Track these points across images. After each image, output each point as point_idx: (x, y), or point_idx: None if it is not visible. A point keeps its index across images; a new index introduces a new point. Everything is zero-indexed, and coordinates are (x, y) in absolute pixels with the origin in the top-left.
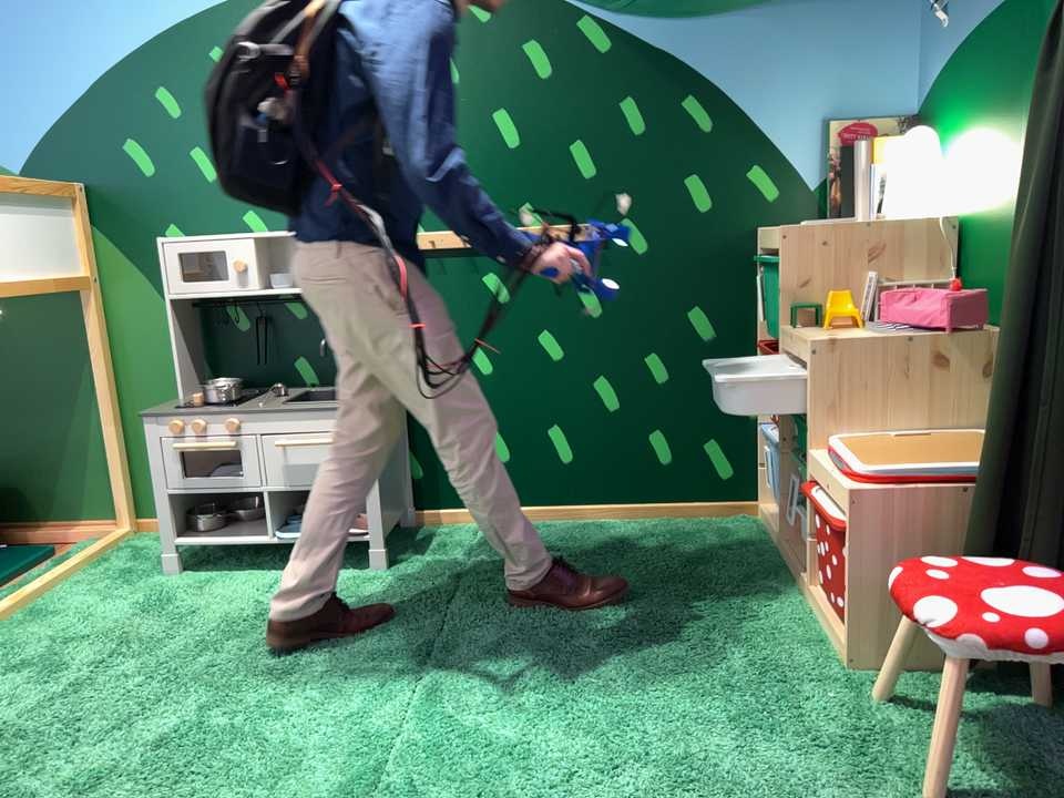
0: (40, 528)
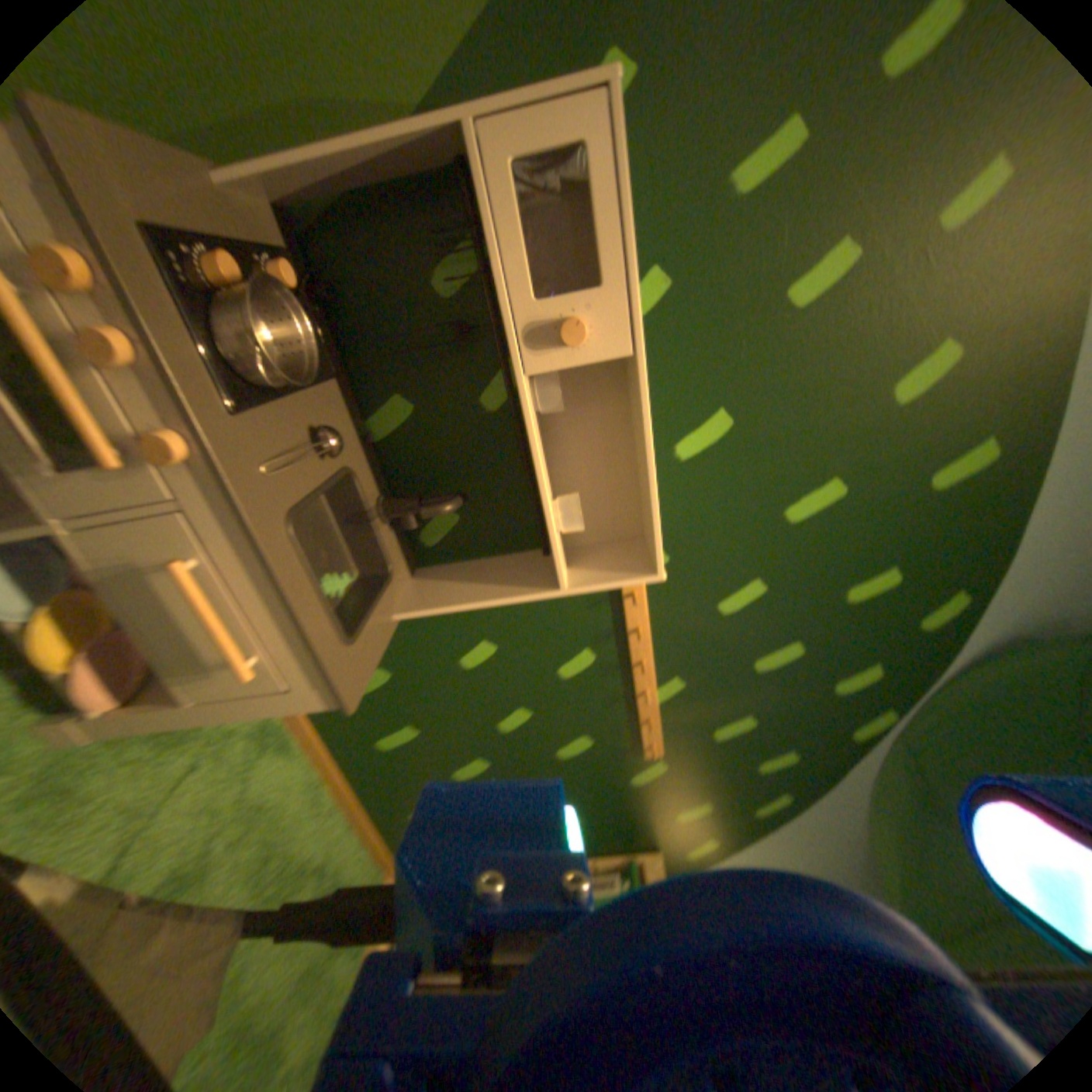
0: None
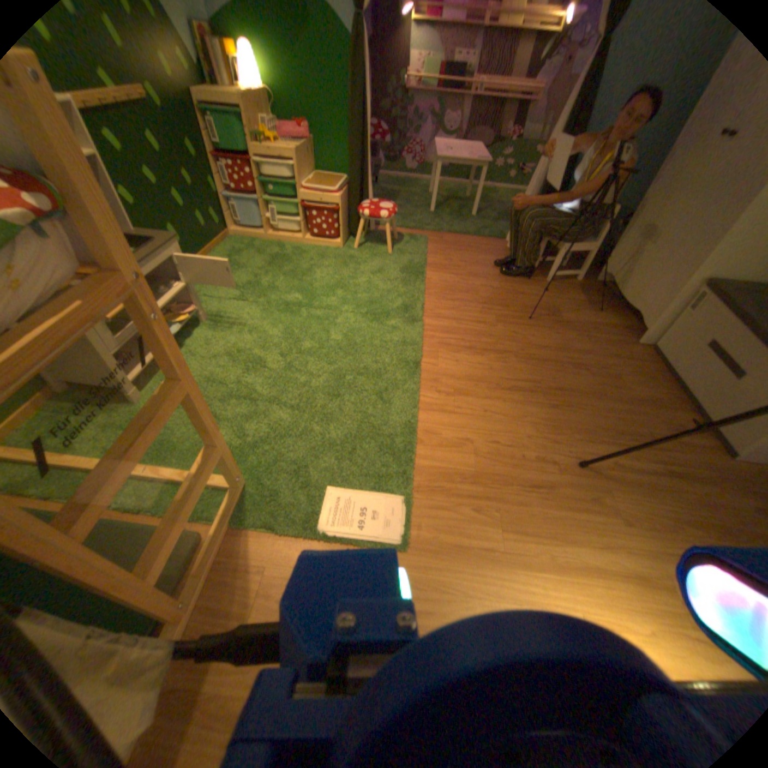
0: None
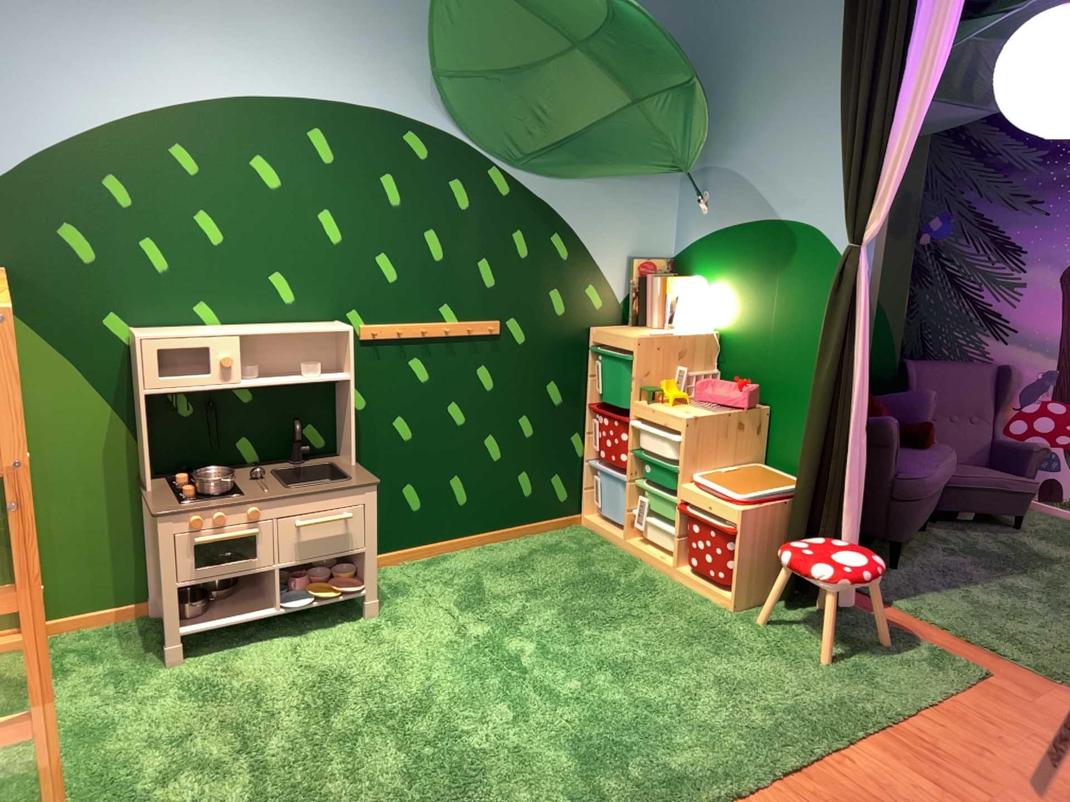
0: None
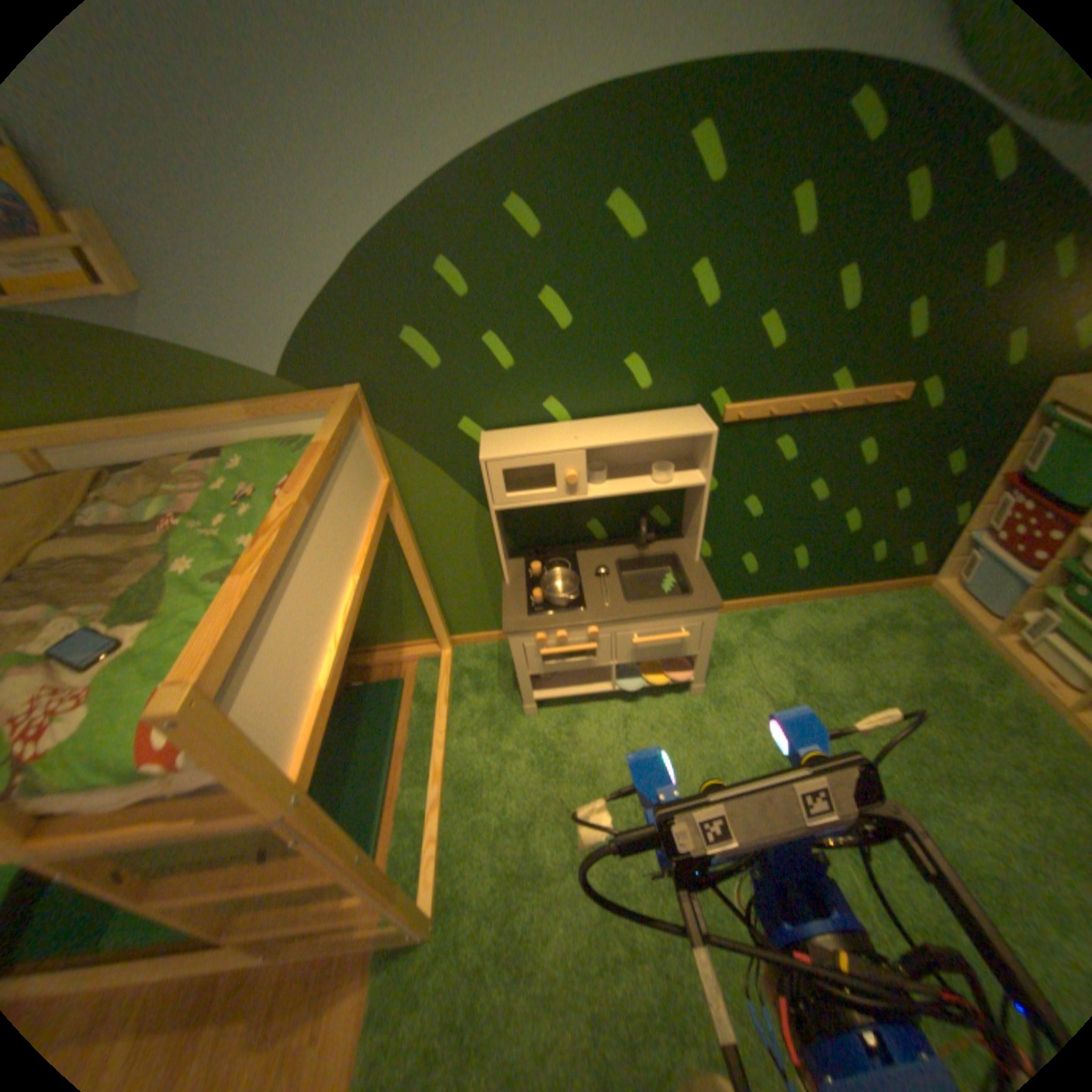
0: (371, 651)
